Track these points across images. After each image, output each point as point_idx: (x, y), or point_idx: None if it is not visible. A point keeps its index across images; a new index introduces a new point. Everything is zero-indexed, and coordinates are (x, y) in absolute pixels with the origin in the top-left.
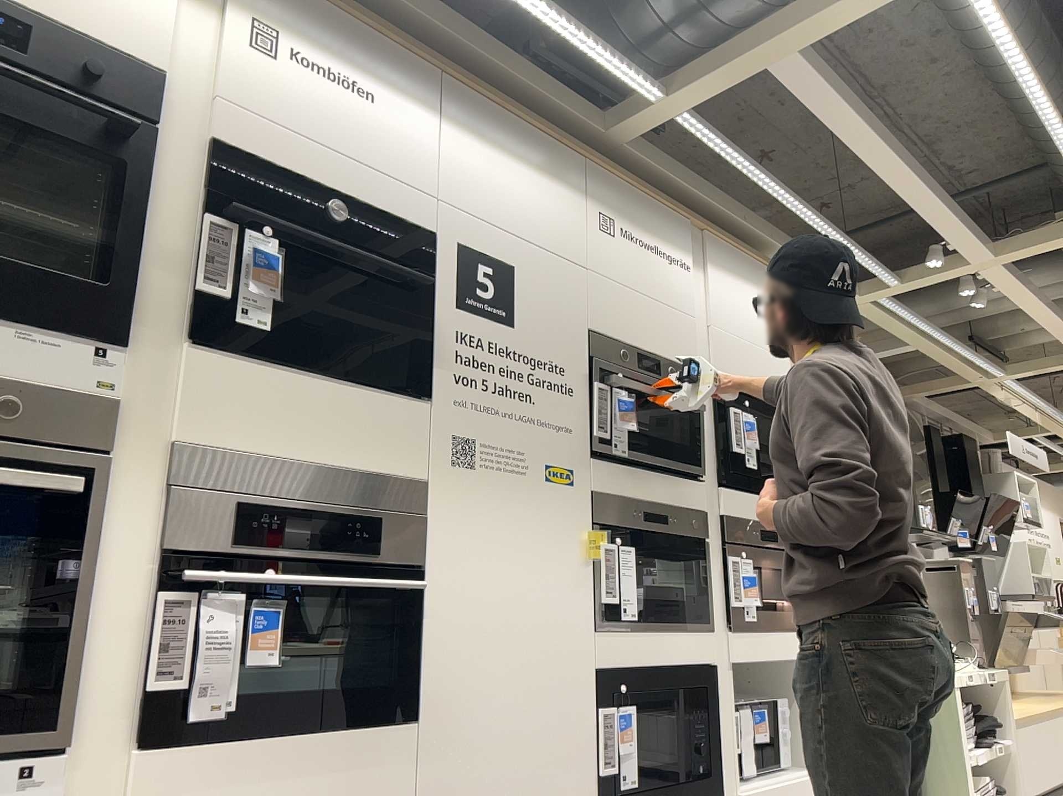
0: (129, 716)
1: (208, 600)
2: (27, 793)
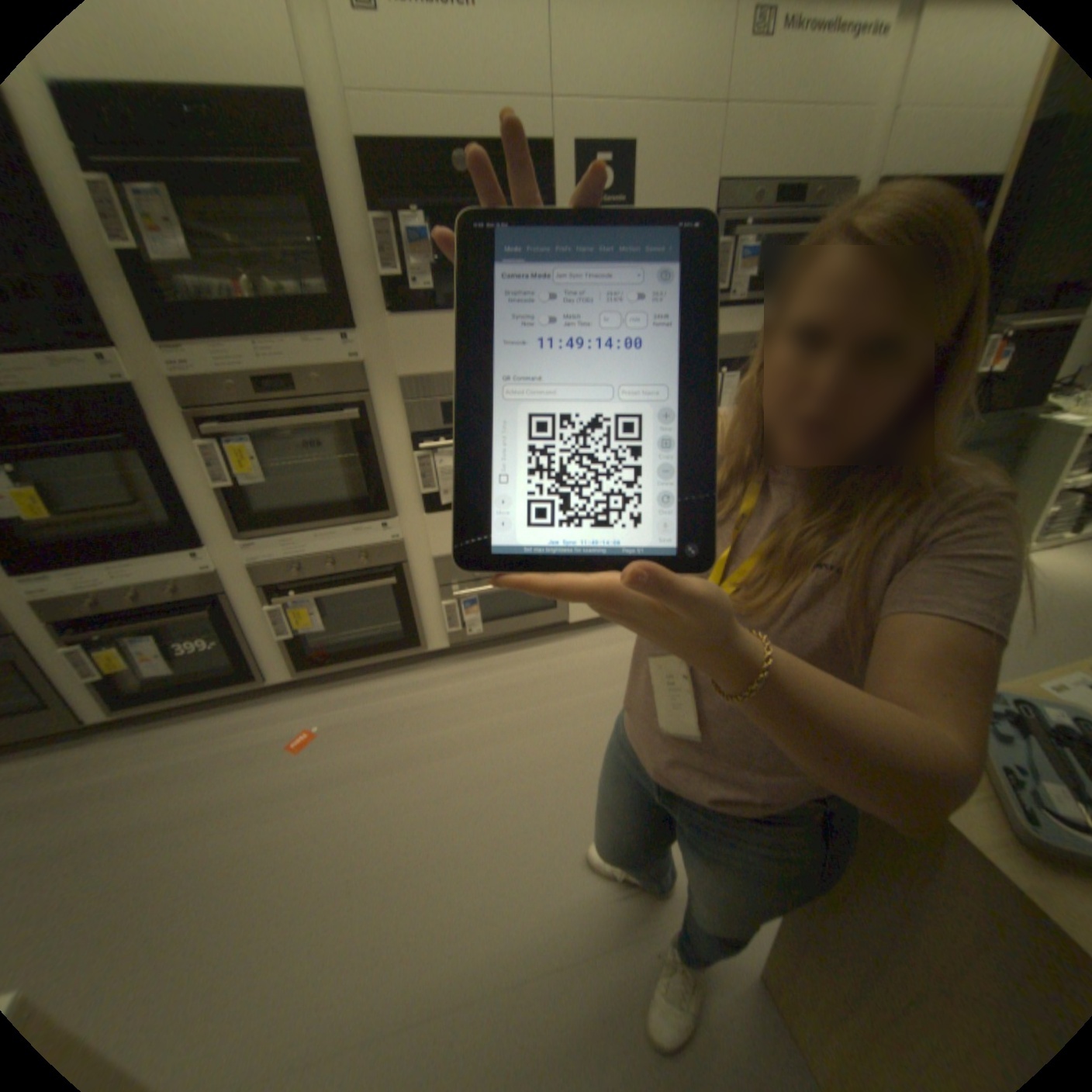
0: (418, 501)
1: (440, 450)
2: (387, 530)
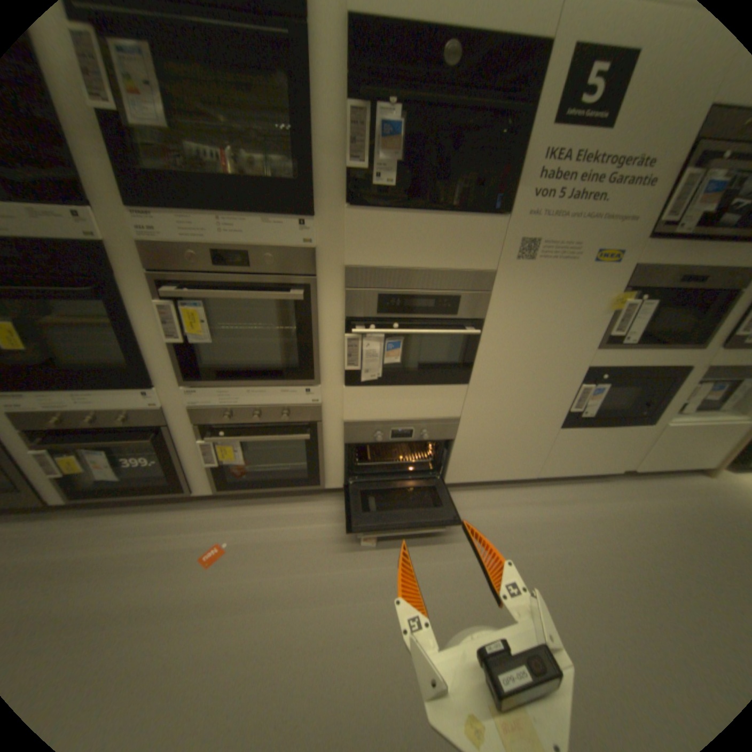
0: (340, 374)
1: (368, 334)
2: (309, 395)
